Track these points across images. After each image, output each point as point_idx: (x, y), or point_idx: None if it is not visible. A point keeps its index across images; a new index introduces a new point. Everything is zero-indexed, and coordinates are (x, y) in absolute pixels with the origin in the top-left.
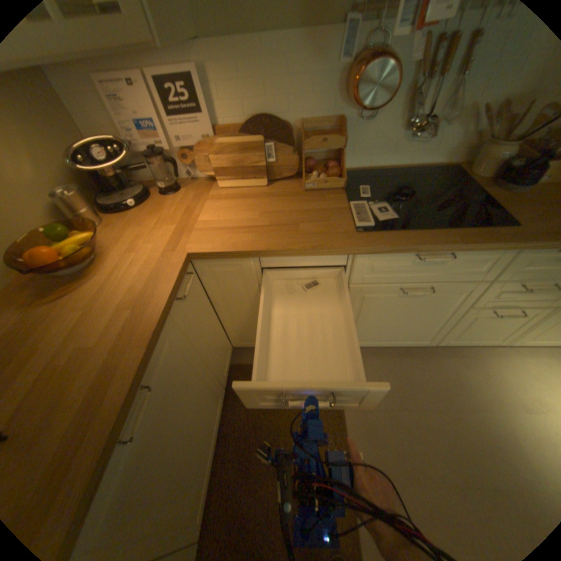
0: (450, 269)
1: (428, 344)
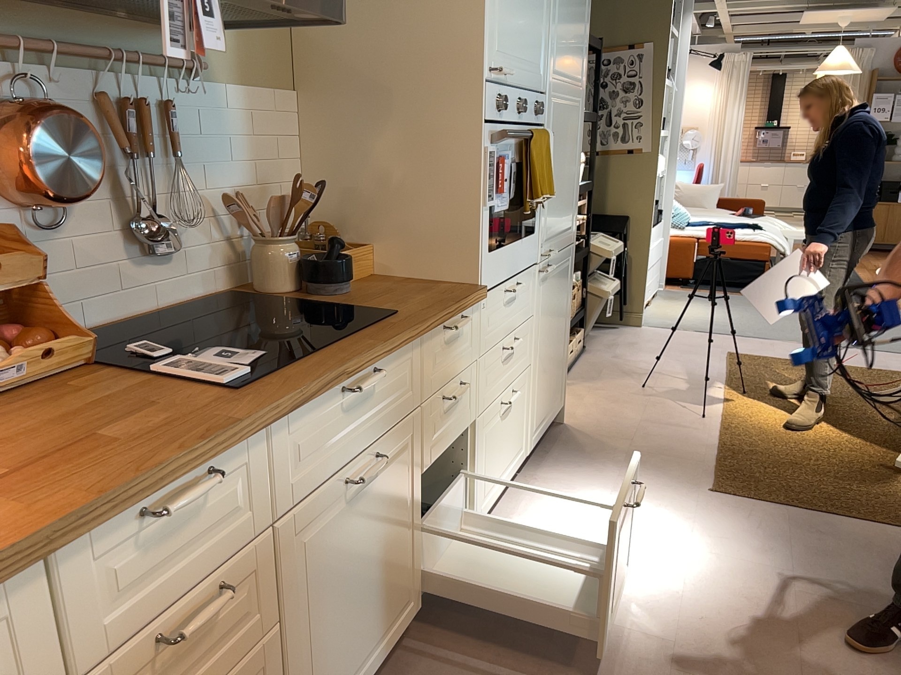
0: (381, 404)
1: (412, 607)
